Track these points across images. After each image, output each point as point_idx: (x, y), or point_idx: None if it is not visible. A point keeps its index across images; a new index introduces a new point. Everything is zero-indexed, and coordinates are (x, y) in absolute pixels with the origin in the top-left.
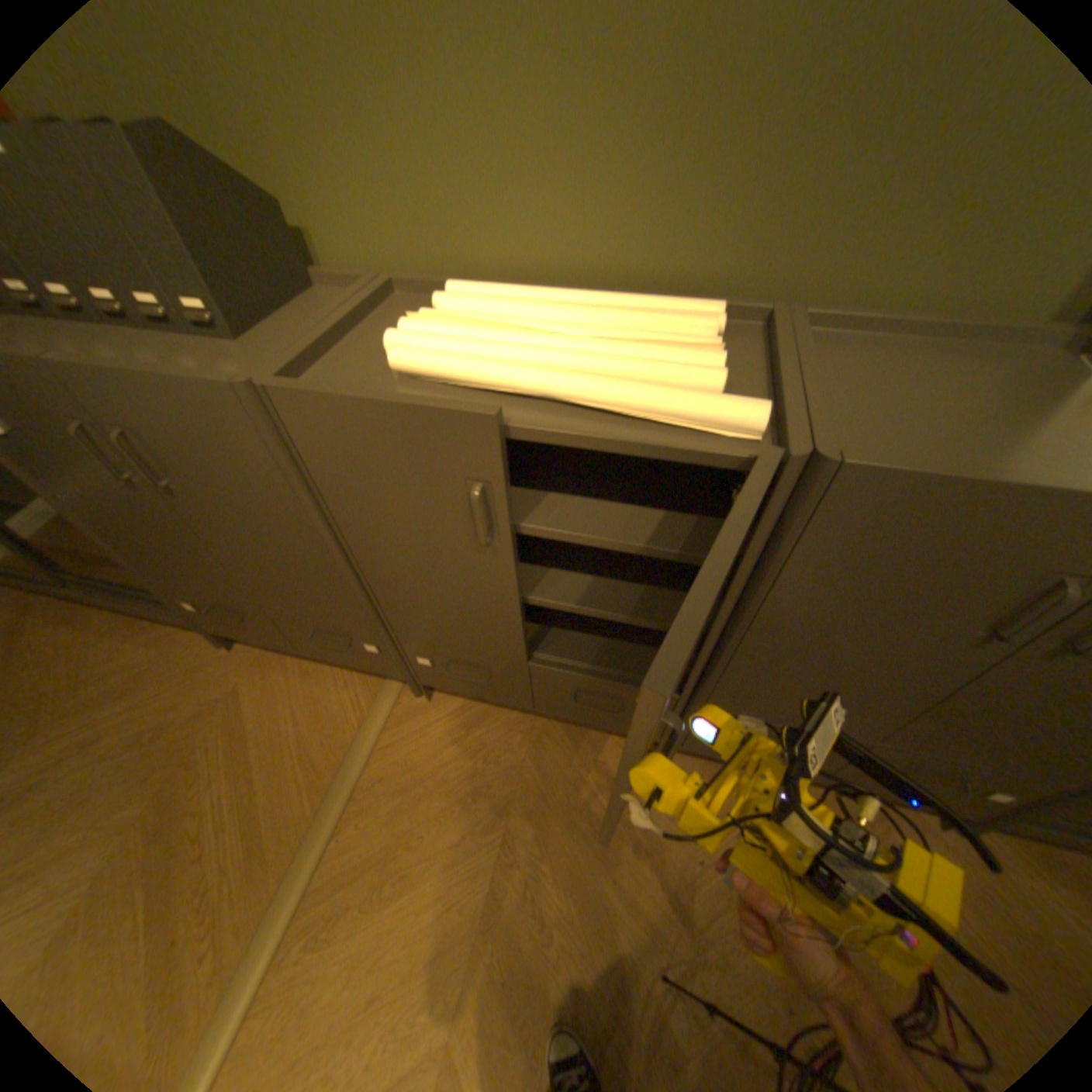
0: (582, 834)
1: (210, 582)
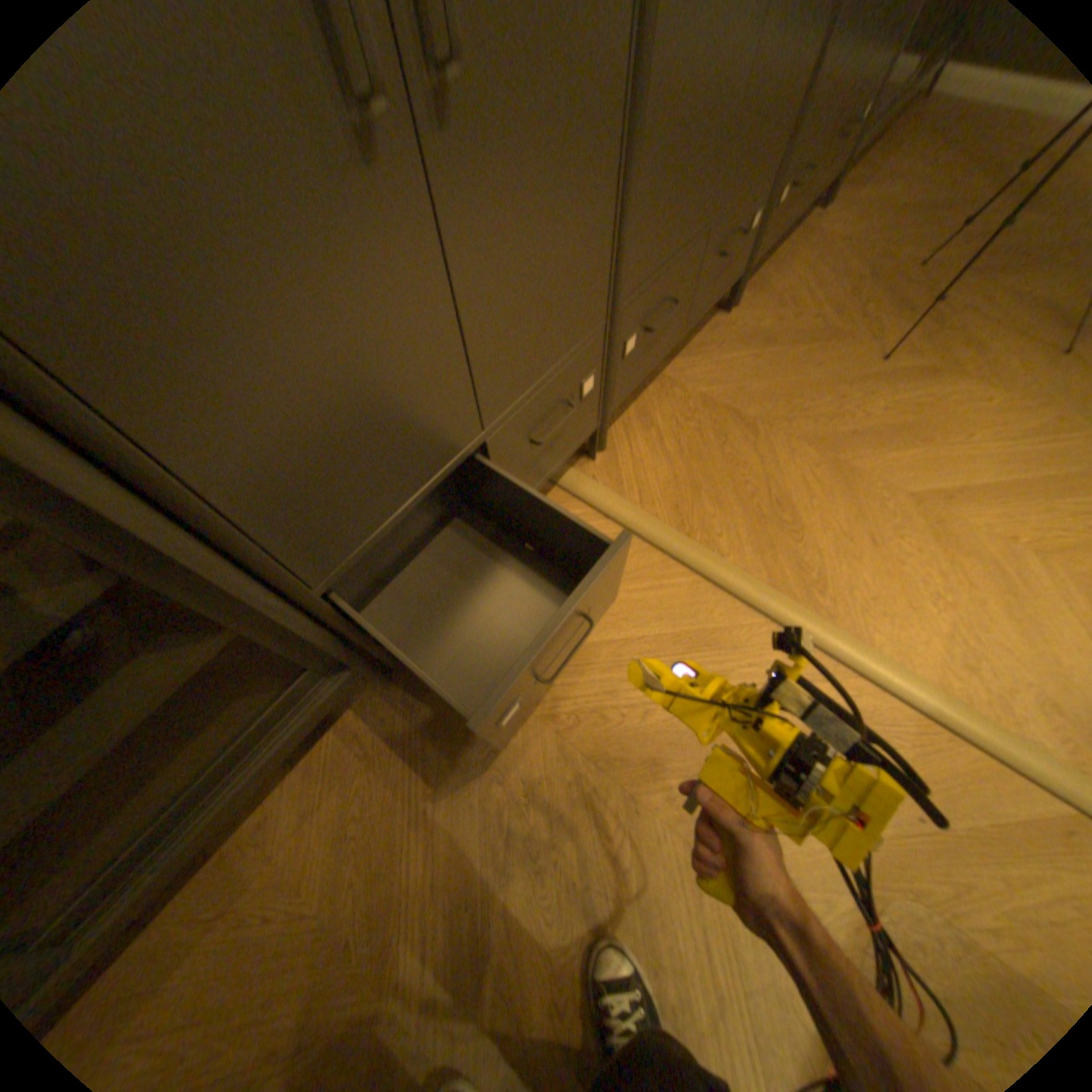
0: (775, 373)
1: (429, 453)
